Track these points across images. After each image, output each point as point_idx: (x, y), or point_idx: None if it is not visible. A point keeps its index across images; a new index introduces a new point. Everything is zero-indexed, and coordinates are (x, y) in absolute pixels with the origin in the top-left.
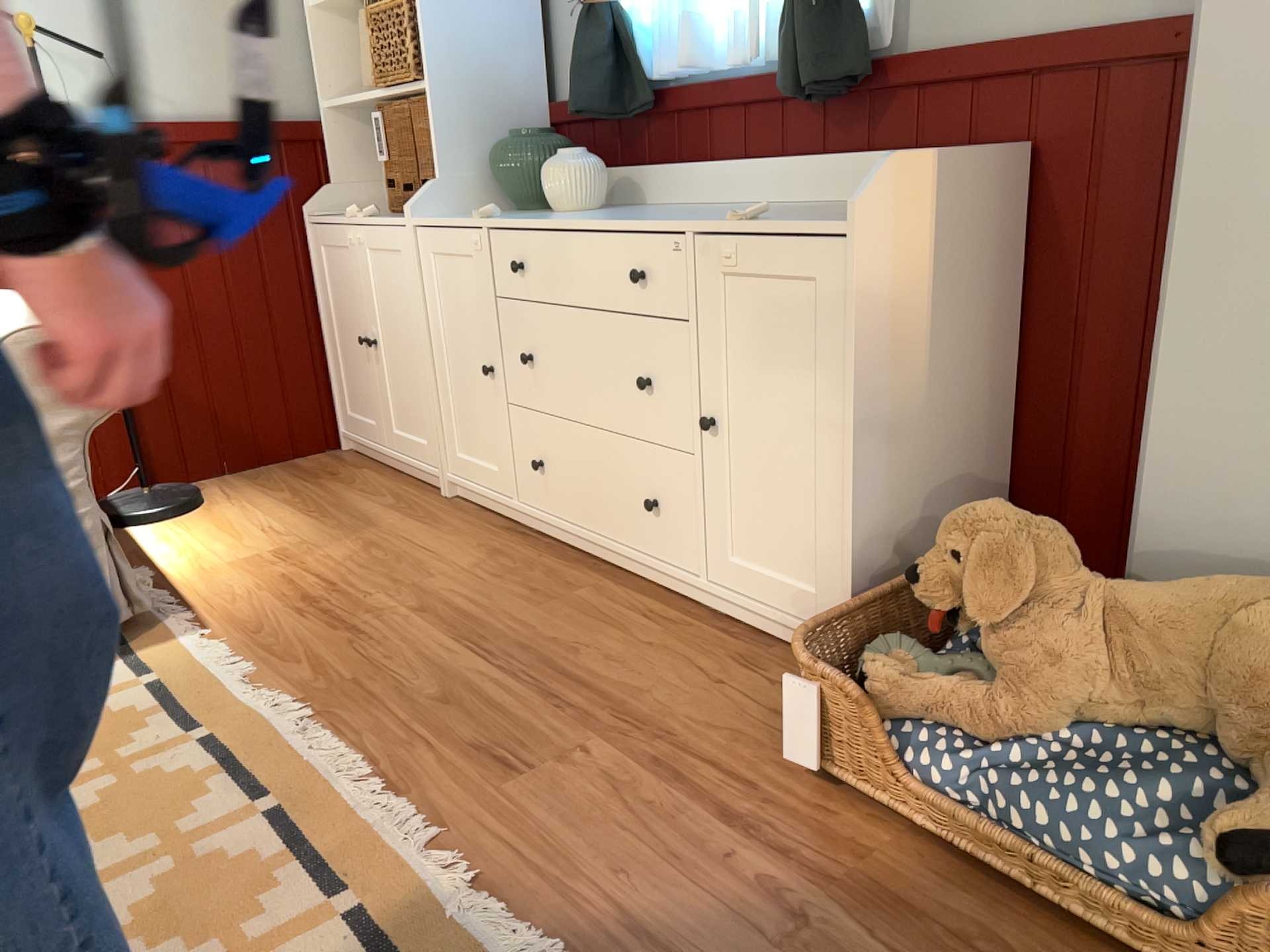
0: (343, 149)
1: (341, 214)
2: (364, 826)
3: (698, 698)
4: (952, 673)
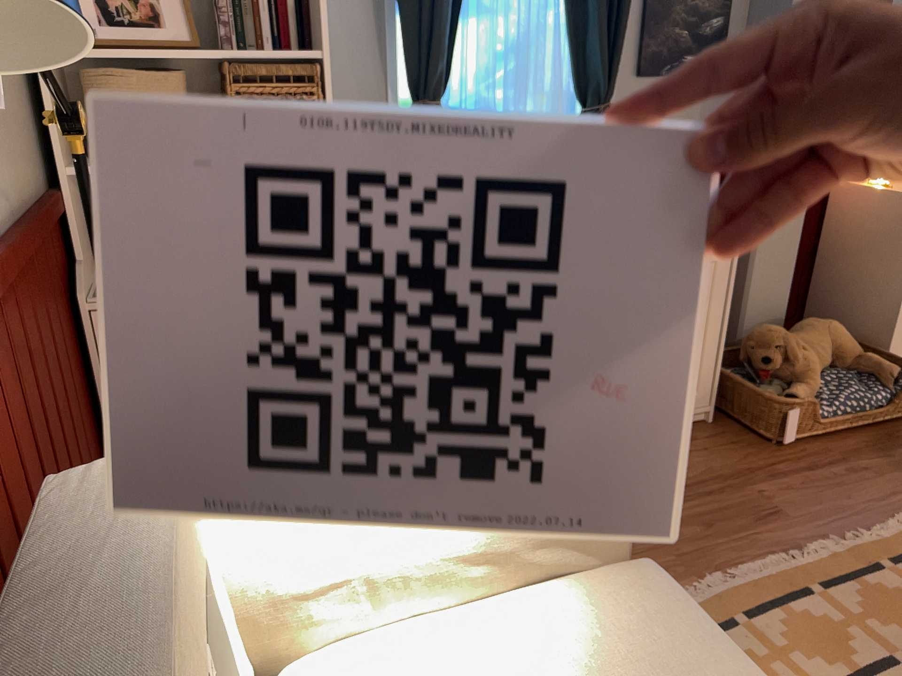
0: (78, 217)
1: (94, 290)
2: (832, 557)
3: (719, 456)
4: (780, 388)
